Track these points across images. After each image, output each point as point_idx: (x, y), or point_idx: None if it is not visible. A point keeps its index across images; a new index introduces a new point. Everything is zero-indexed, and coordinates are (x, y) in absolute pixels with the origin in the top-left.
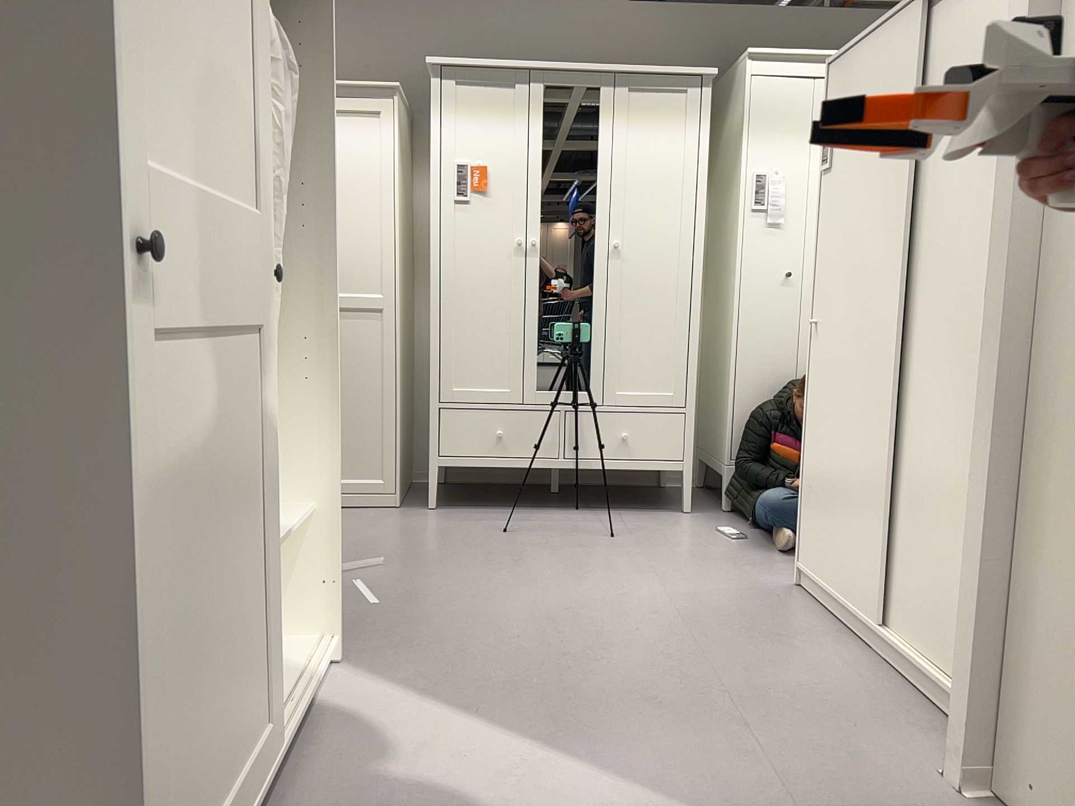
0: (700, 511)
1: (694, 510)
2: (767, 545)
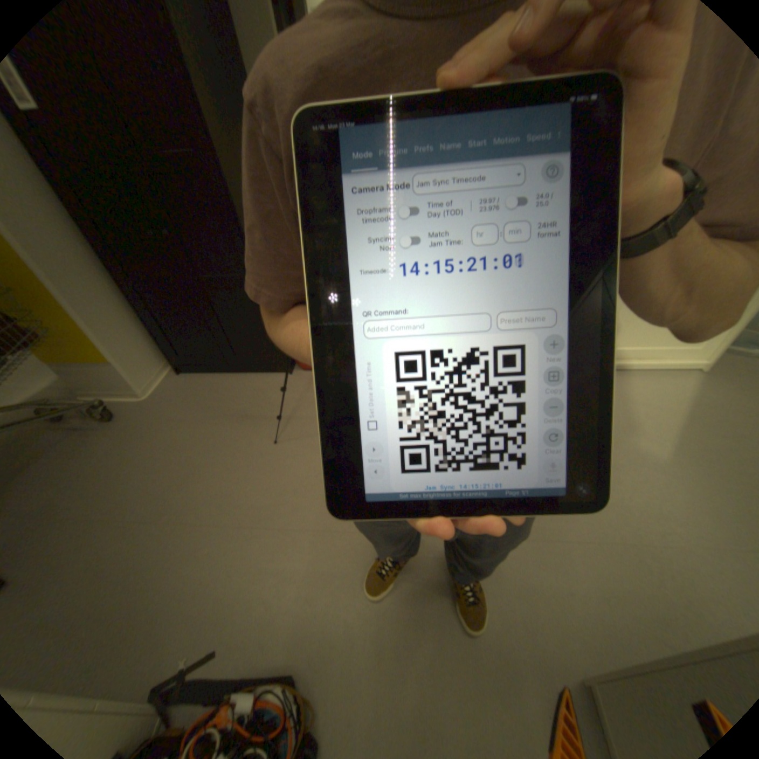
0: None
1: None
2: None
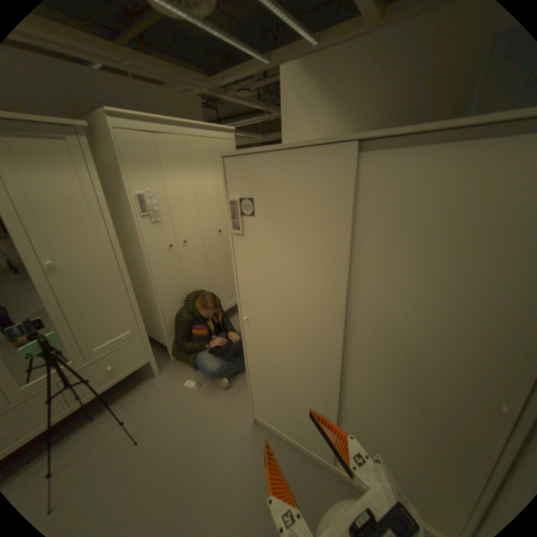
0: (161, 369)
1: (158, 370)
2: (211, 385)
